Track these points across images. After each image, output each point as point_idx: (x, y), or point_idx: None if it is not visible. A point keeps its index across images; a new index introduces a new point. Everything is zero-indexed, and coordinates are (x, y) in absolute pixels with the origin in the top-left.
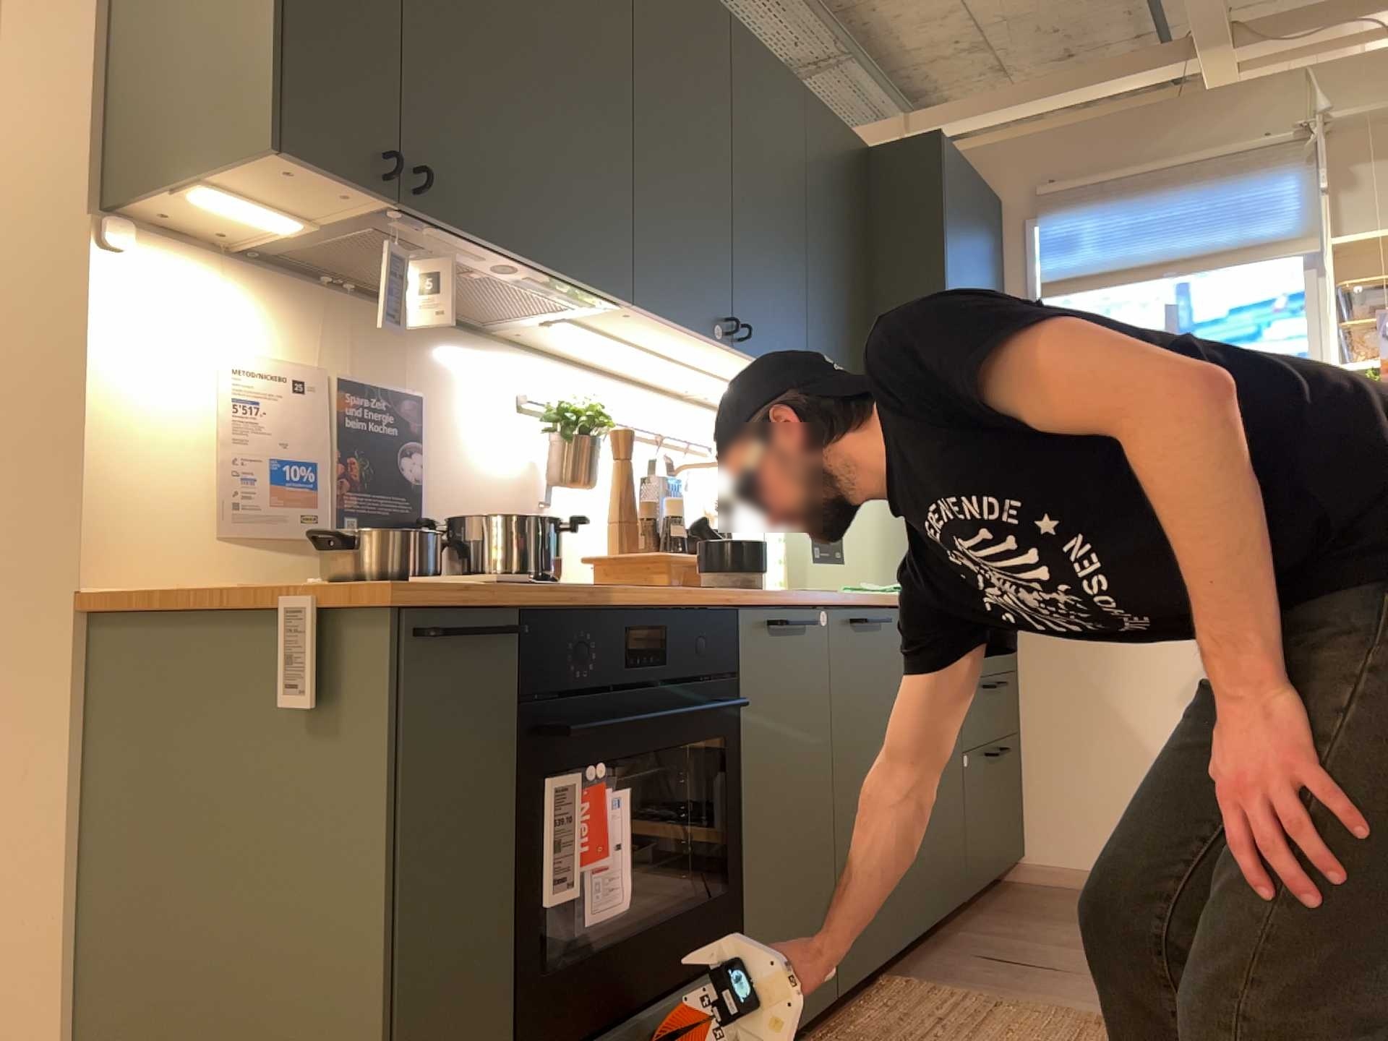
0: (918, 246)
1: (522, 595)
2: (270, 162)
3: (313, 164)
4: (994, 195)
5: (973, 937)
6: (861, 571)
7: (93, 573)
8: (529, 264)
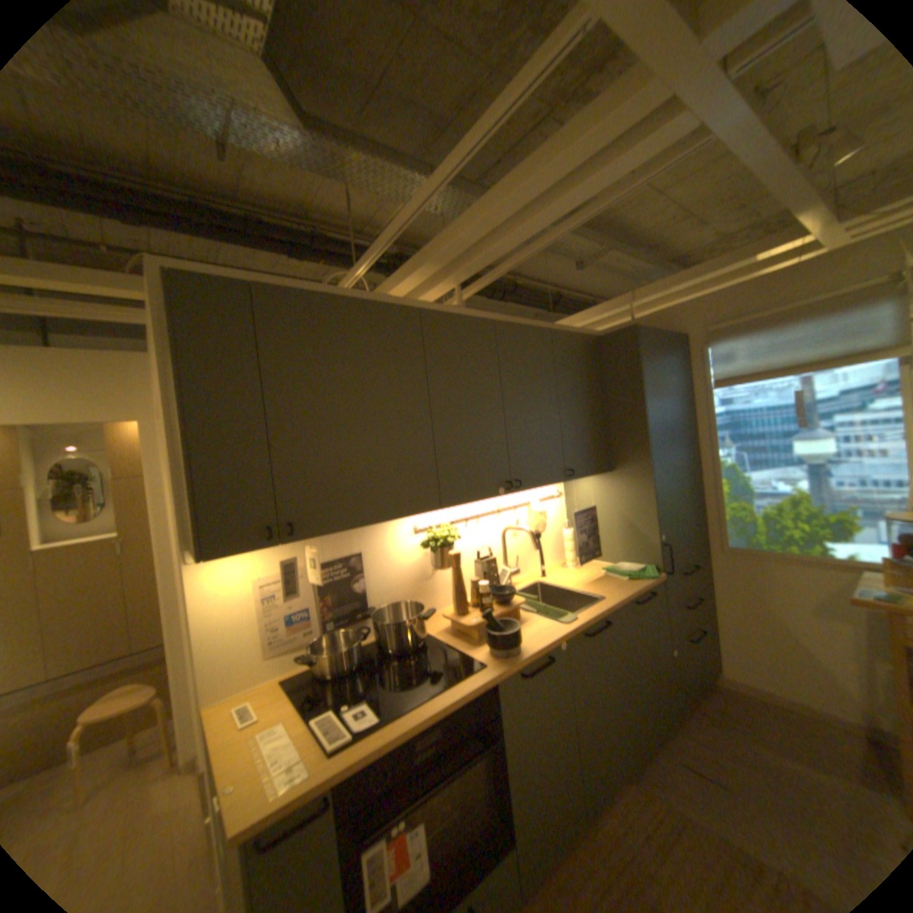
0: (629, 388)
1: (330, 783)
2: (204, 560)
3: (224, 554)
4: (683, 330)
5: (683, 744)
6: (614, 552)
7: (204, 701)
8: (372, 524)
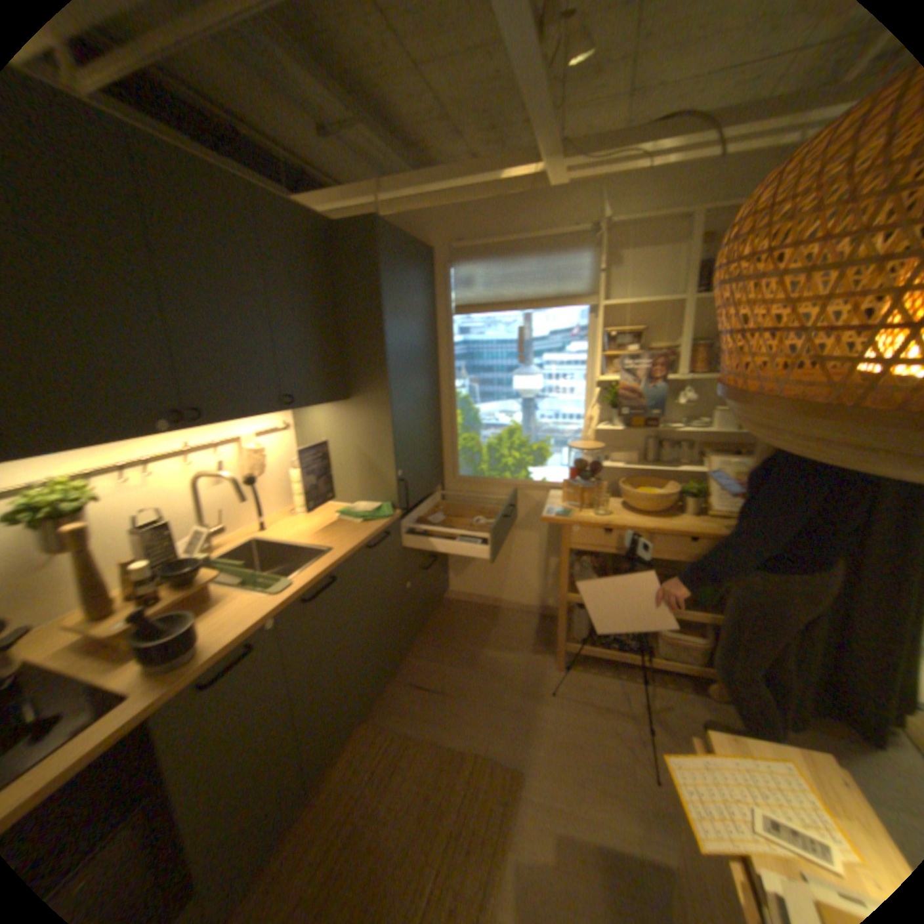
0: (365, 299)
1: None
2: None
3: None
4: (428, 244)
5: (411, 664)
6: (349, 492)
7: None
8: None
